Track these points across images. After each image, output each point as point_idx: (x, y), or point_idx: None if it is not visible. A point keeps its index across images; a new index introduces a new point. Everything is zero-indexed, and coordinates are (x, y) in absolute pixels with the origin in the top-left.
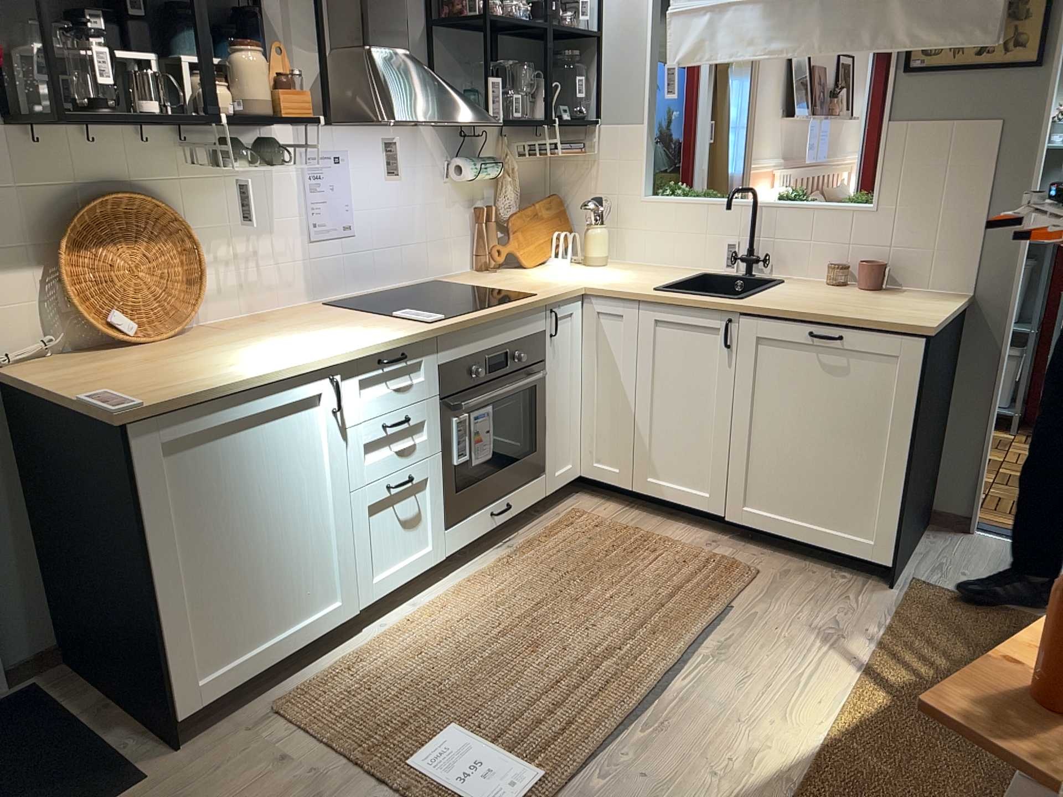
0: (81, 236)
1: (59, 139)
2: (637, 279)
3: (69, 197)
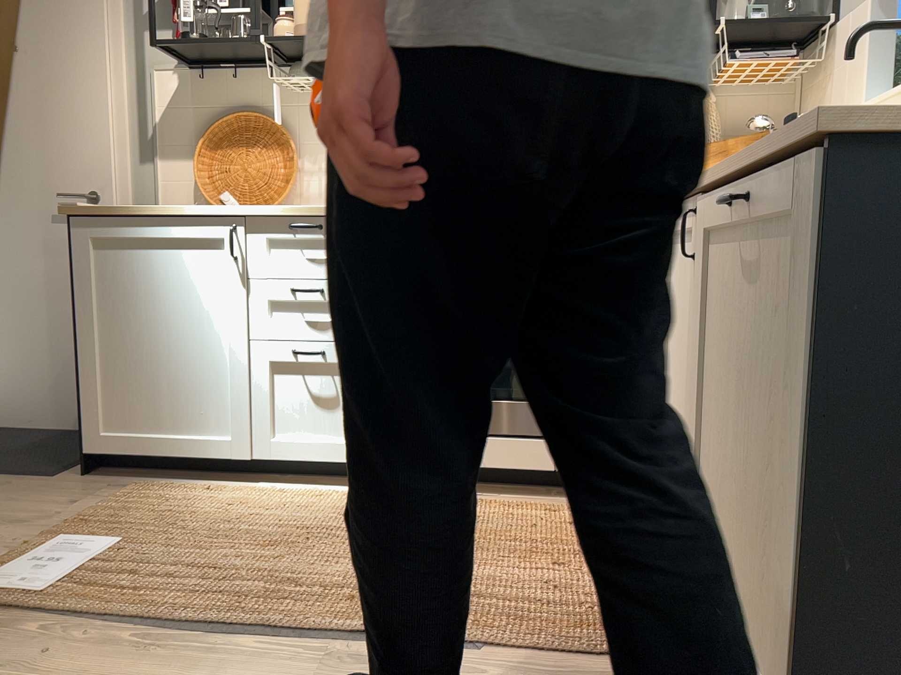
0: (219, 140)
1: (220, 77)
2: None
3: (221, 115)
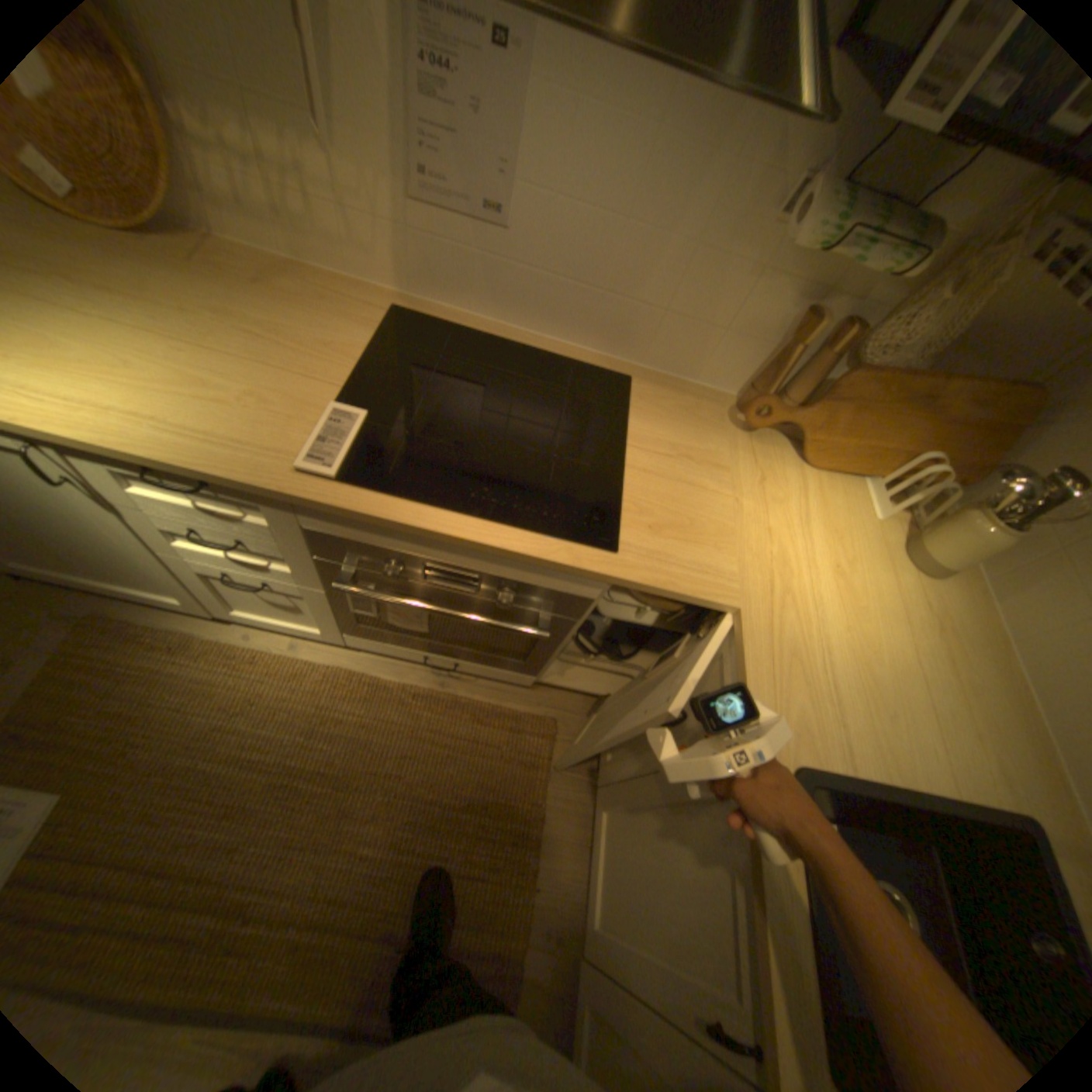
0: None
1: None
2: (881, 682)
3: None
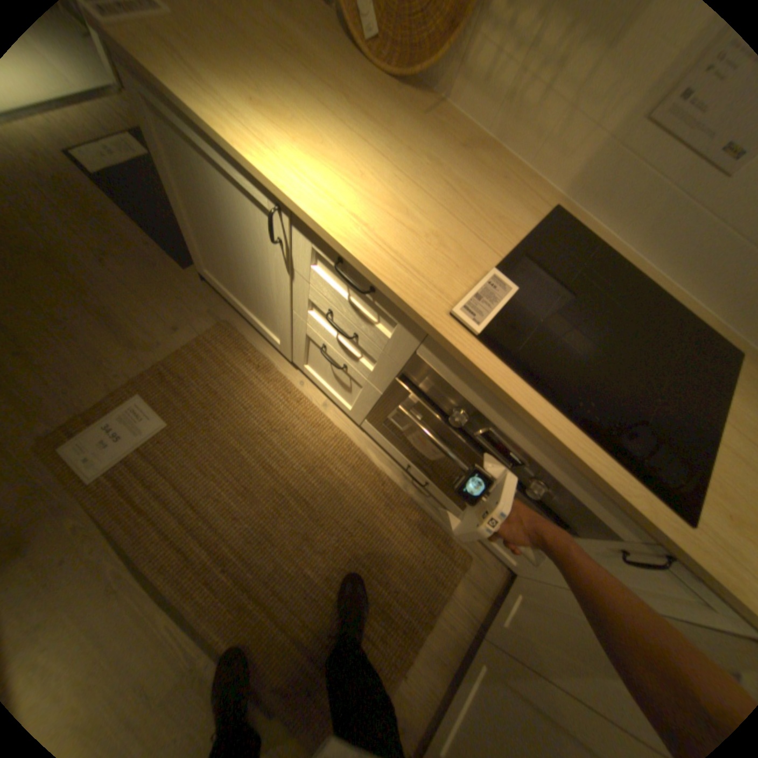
0: None
1: None
2: None
3: None
